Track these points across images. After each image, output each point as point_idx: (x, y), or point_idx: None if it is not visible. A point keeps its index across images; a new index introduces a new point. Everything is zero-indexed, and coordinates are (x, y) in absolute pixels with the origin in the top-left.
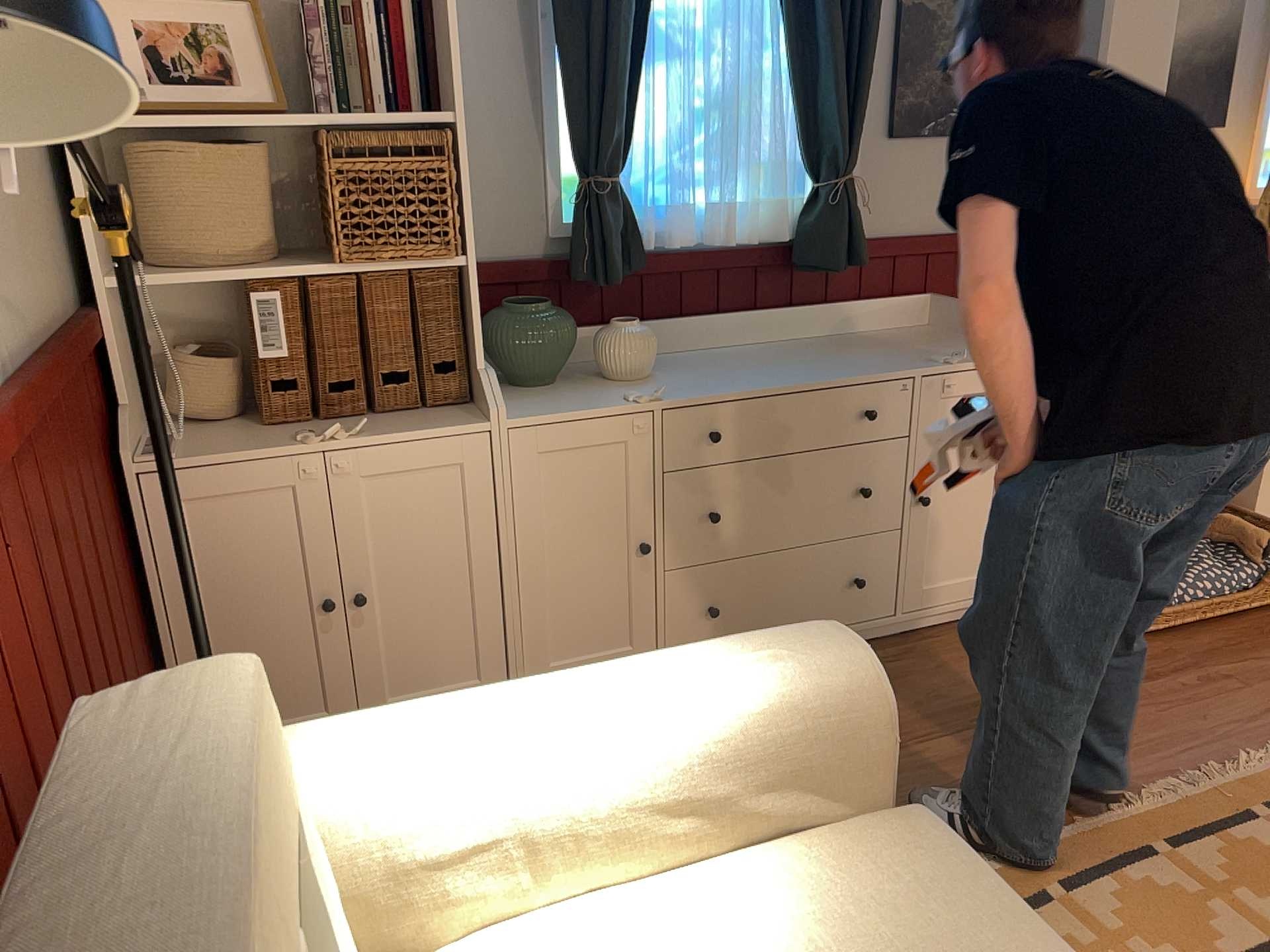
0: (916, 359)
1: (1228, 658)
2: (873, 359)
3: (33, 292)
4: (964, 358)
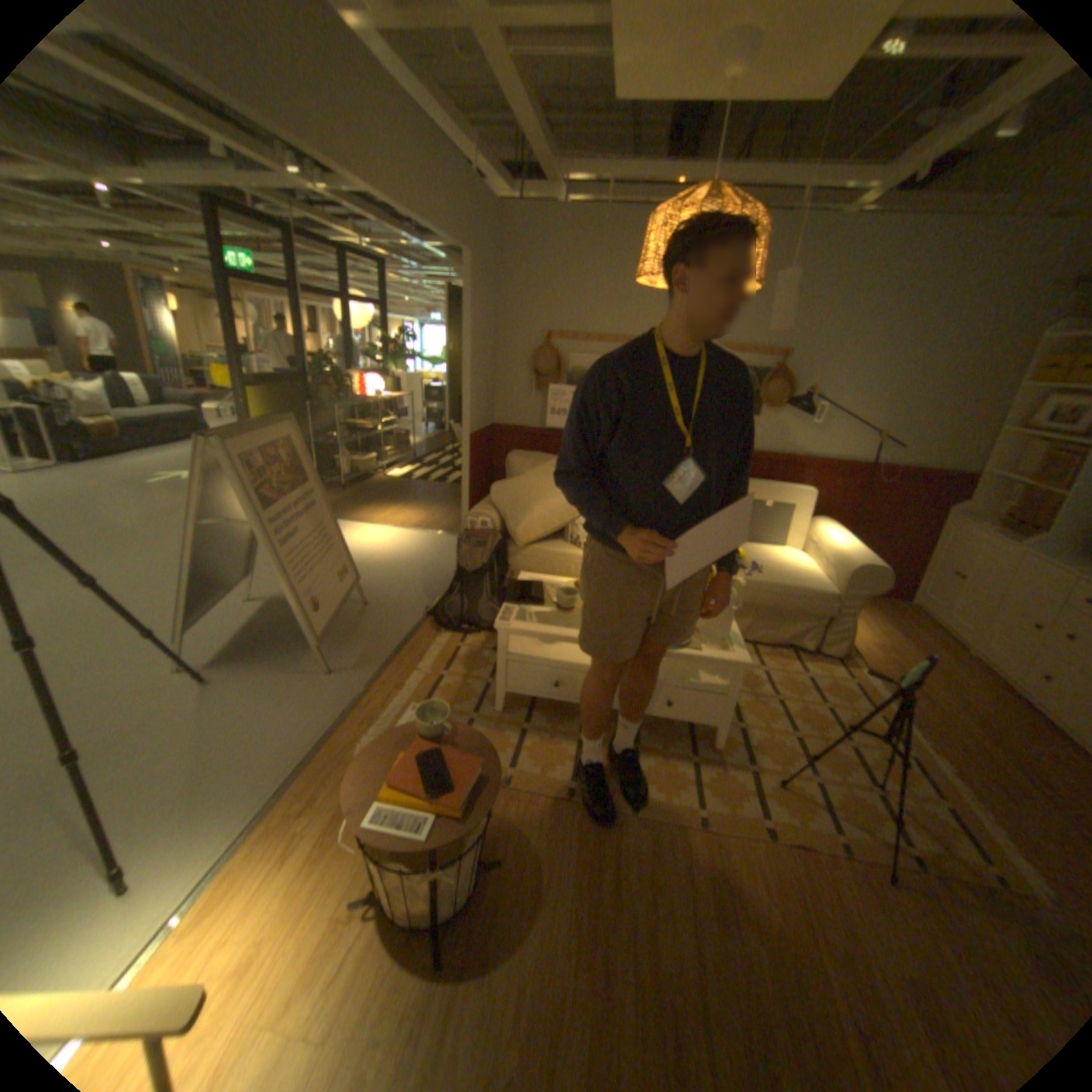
0: None
1: None
2: None
3: (935, 459)
4: None
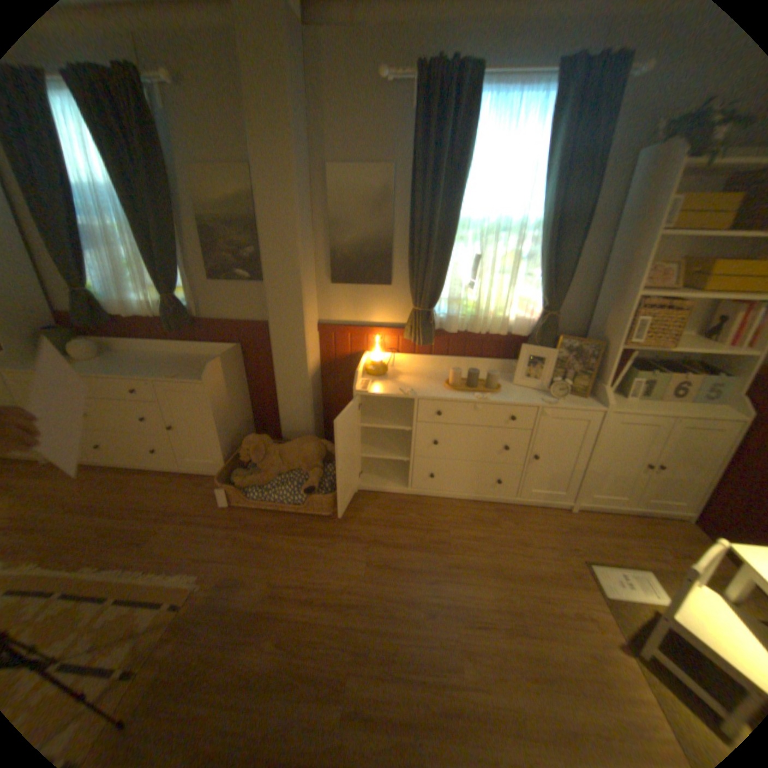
0: (167, 373)
1: (253, 532)
2: (158, 370)
3: None
4: (178, 377)
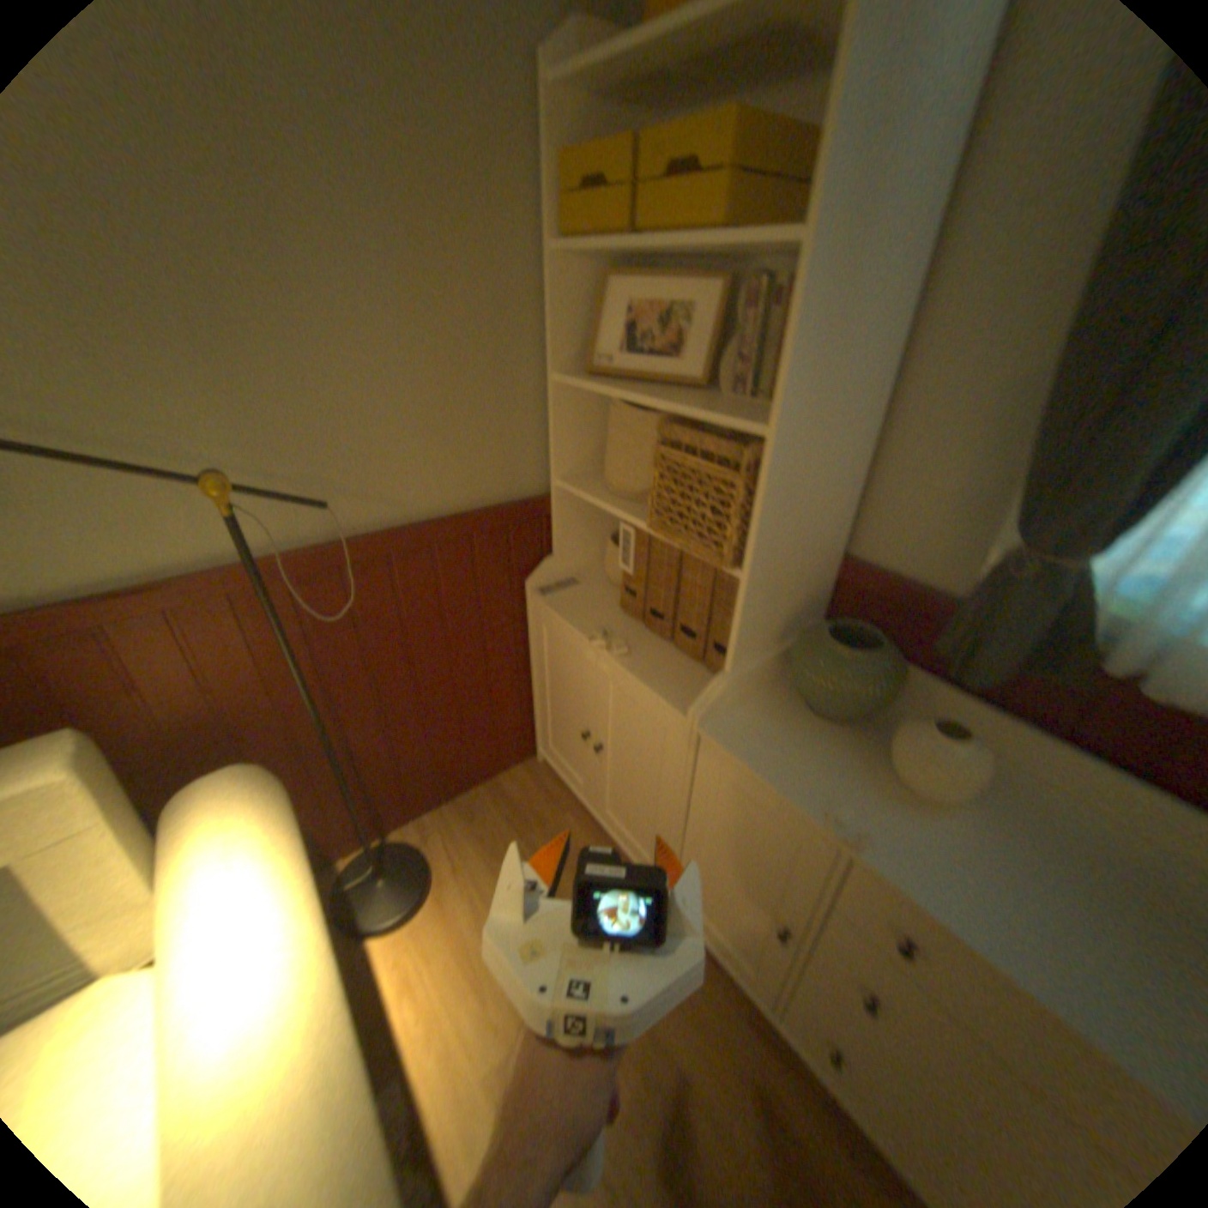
0: None
1: None
2: None
3: (448, 486)
4: None
